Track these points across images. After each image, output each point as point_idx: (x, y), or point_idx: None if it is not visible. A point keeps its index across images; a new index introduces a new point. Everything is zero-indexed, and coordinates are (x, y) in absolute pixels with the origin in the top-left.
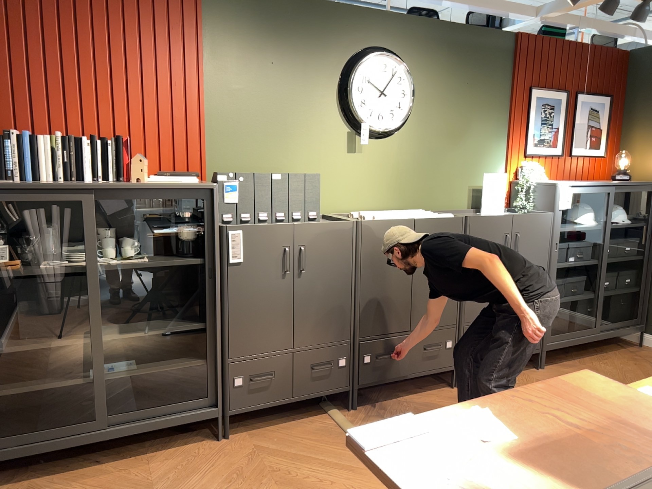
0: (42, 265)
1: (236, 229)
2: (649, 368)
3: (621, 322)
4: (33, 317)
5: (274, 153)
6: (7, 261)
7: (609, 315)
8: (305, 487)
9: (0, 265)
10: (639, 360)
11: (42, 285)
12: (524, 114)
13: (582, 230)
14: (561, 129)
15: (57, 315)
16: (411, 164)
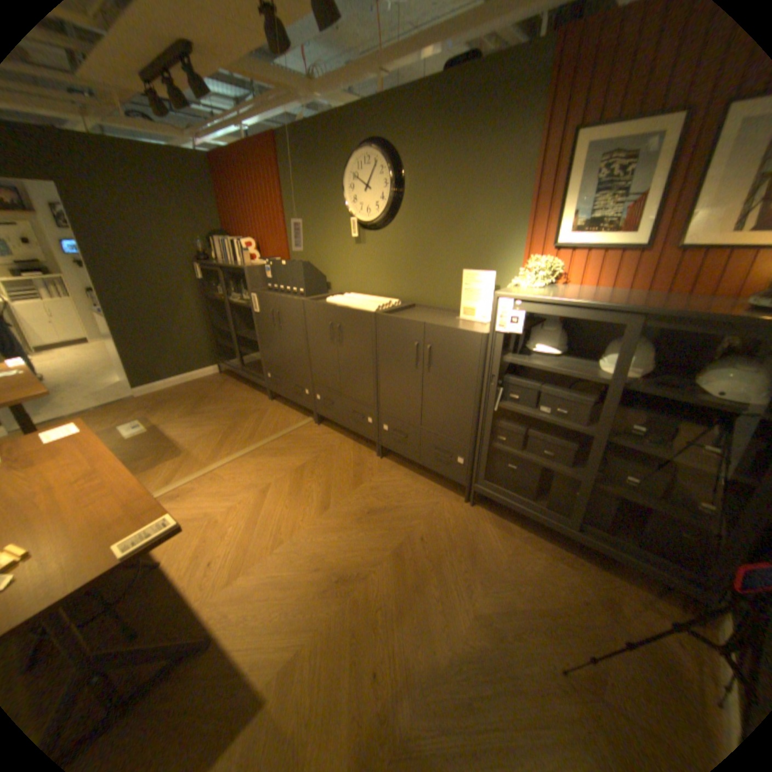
0: (226, 297)
1: (255, 293)
2: (587, 622)
3: (647, 553)
4: (229, 318)
5: (316, 245)
6: (223, 294)
7: (646, 533)
8: (235, 429)
9: (219, 295)
10: (613, 611)
11: (228, 306)
12: (561, 177)
13: (559, 373)
14: (656, 193)
15: (232, 319)
16: (404, 255)
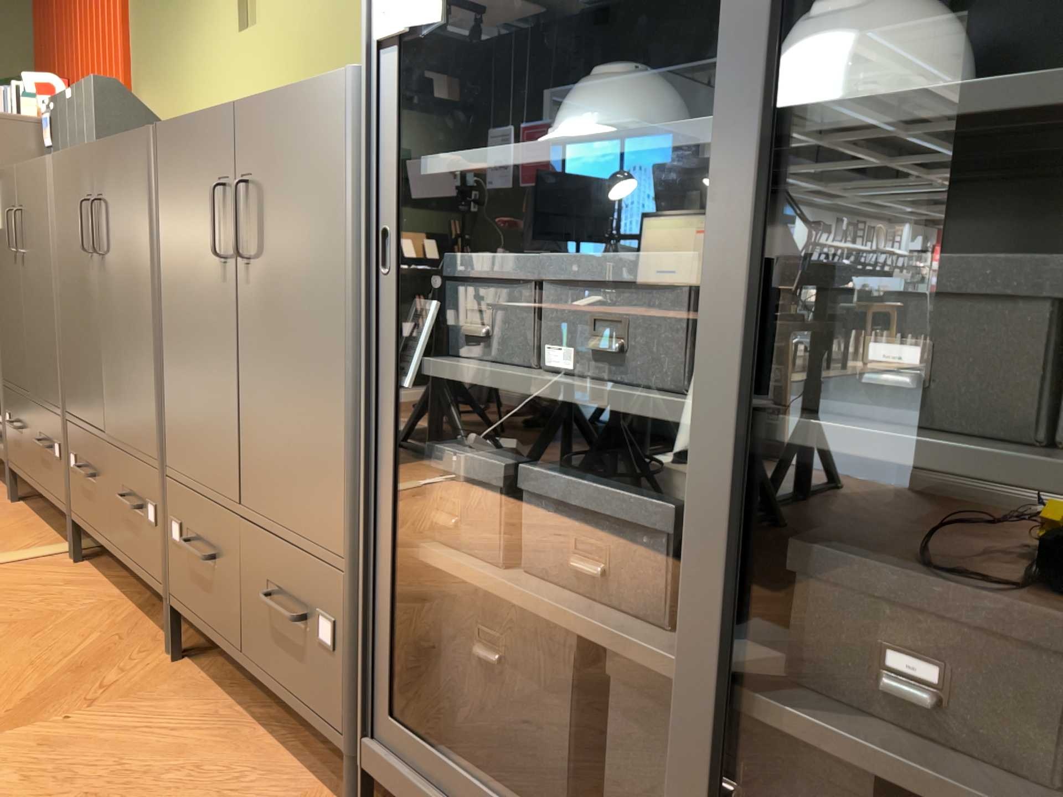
0: None
1: None
2: None
3: None
4: None
5: (174, 68)
6: None
7: None
8: None
9: None
10: None
11: None
12: None
13: (577, 155)
14: None
15: None
16: (326, 24)
